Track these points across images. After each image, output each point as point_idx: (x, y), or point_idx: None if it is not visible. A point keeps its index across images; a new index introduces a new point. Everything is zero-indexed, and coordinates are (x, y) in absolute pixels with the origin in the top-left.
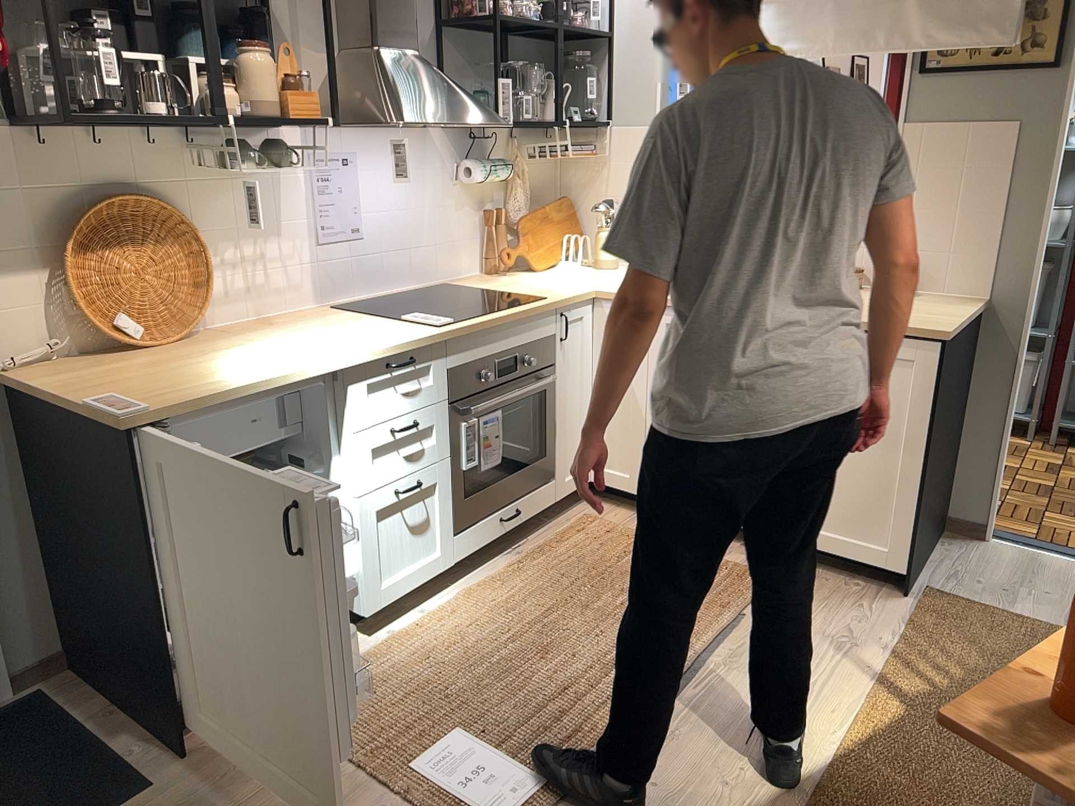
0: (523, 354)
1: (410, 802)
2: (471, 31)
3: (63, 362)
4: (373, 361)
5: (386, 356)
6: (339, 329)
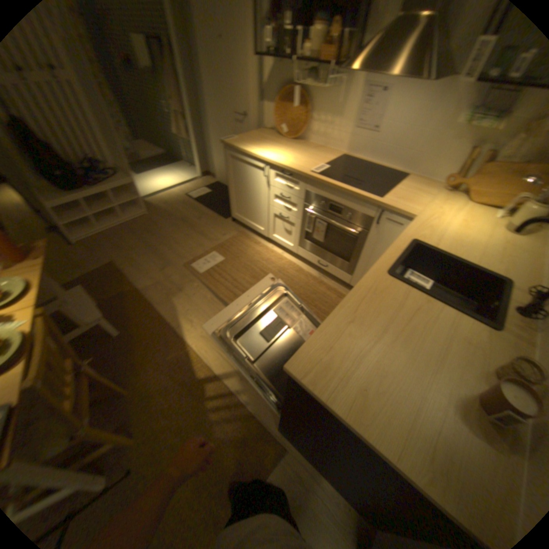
0: (349, 212)
1: (204, 251)
2: None
3: (269, 131)
4: (276, 166)
5: (280, 167)
6: (307, 157)
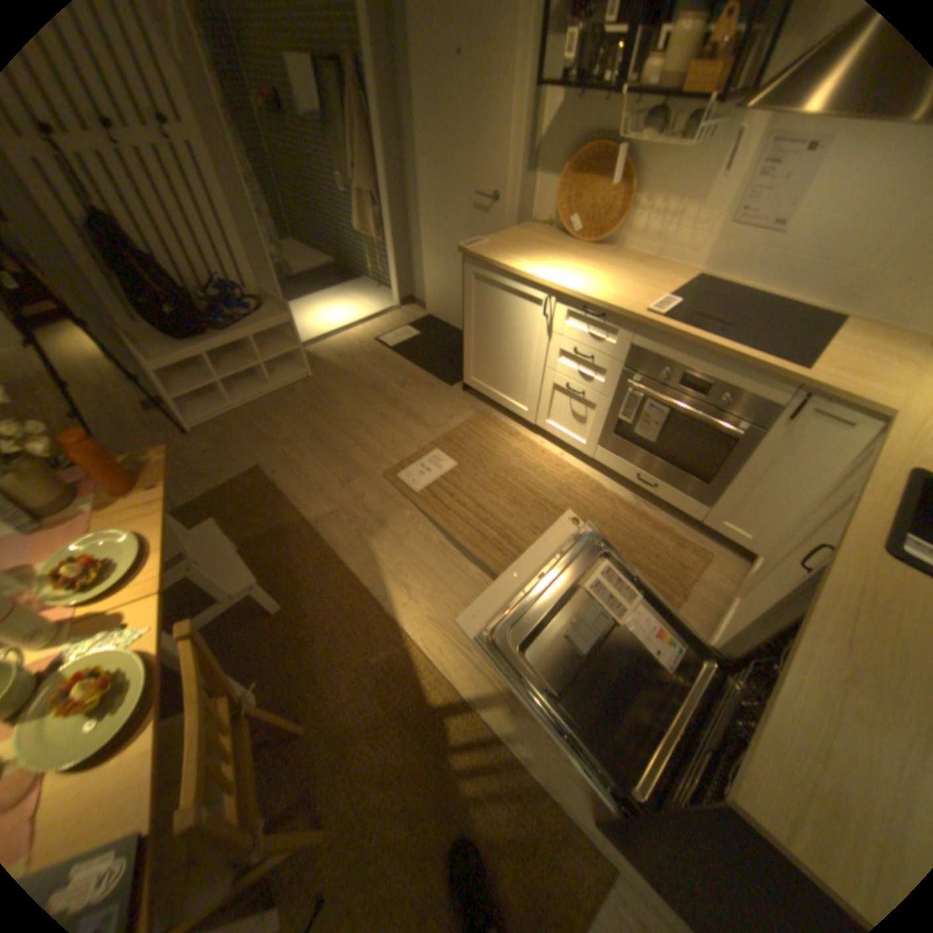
0: (727, 391)
1: (422, 448)
2: None
3: (547, 227)
4: (575, 298)
5: (583, 300)
6: (632, 279)
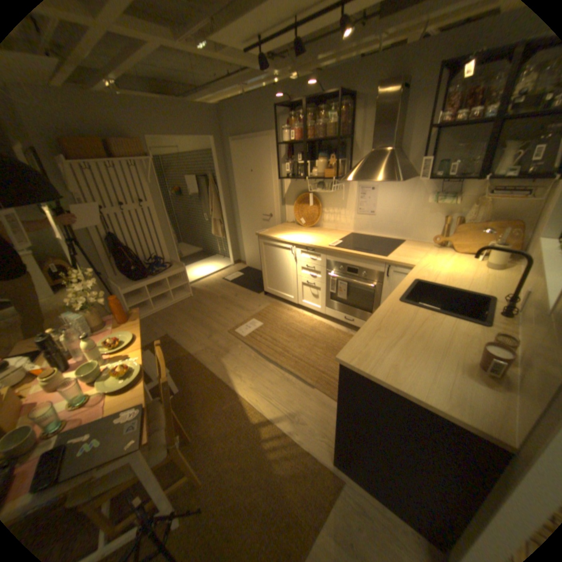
0: (364, 271)
1: (245, 319)
2: (464, 126)
3: (292, 224)
4: (301, 245)
5: (305, 245)
6: (324, 237)
